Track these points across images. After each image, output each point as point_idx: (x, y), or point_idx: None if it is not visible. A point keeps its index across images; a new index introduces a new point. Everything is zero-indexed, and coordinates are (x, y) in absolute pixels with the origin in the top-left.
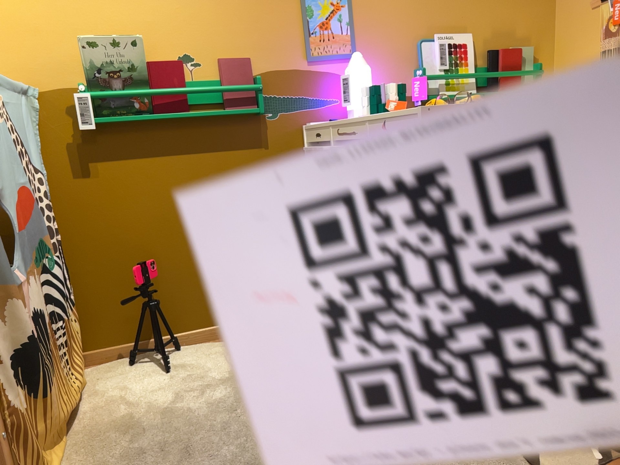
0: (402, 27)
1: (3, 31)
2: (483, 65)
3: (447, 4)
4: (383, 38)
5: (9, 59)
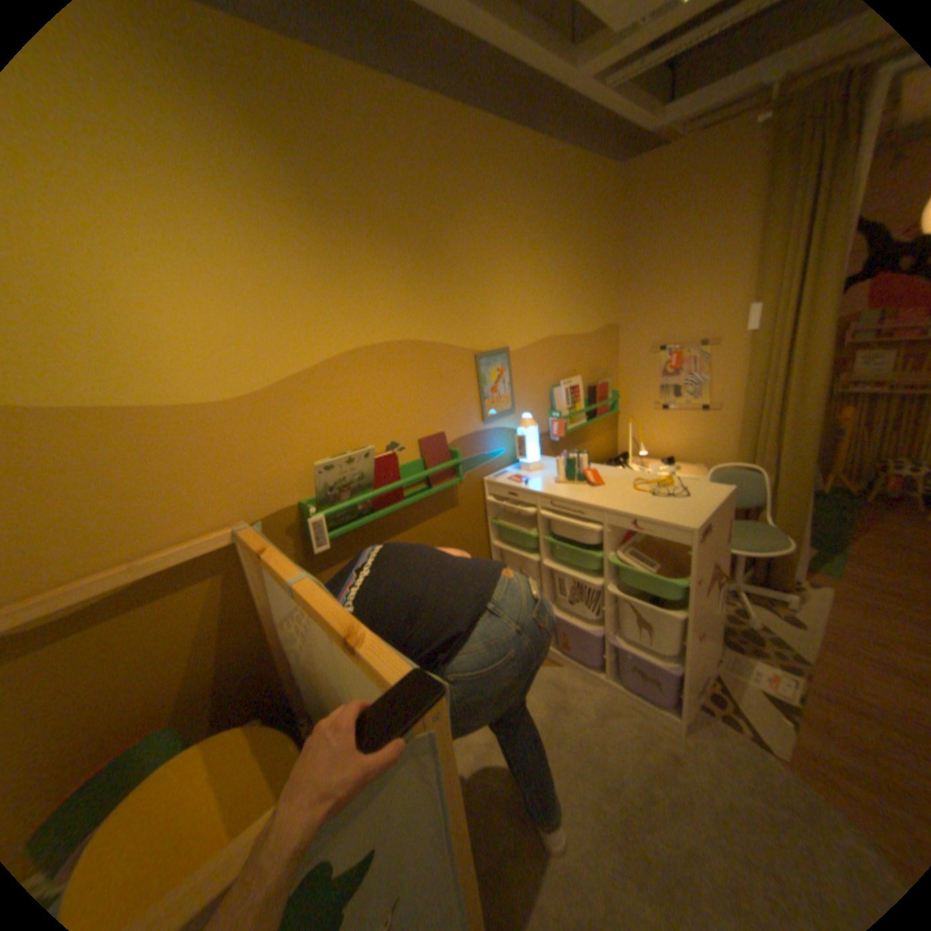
0: (540, 377)
1: (204, 465)
2: (584, 396)
3: (565, 354)
4: (529, 390)
5: (215, 496)
